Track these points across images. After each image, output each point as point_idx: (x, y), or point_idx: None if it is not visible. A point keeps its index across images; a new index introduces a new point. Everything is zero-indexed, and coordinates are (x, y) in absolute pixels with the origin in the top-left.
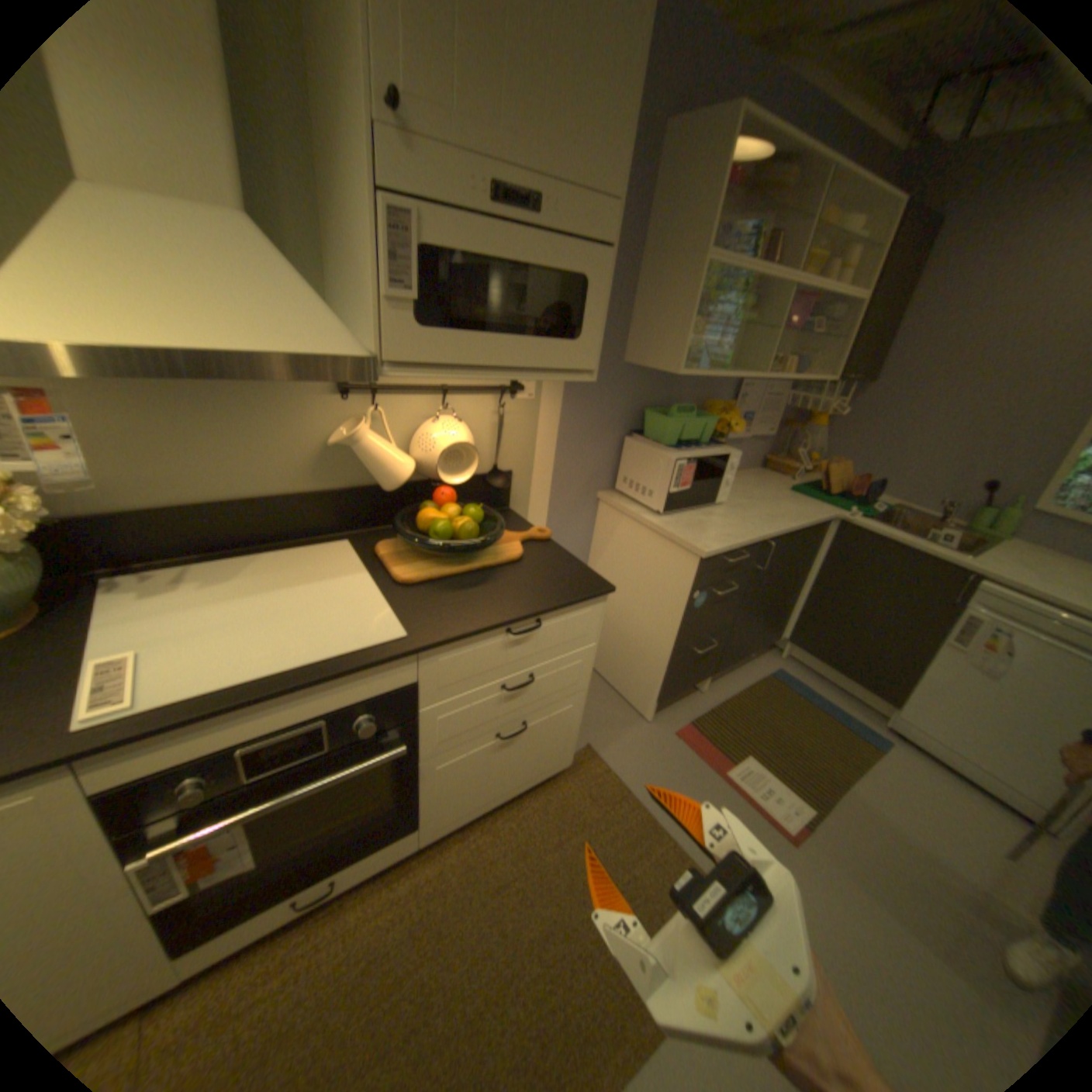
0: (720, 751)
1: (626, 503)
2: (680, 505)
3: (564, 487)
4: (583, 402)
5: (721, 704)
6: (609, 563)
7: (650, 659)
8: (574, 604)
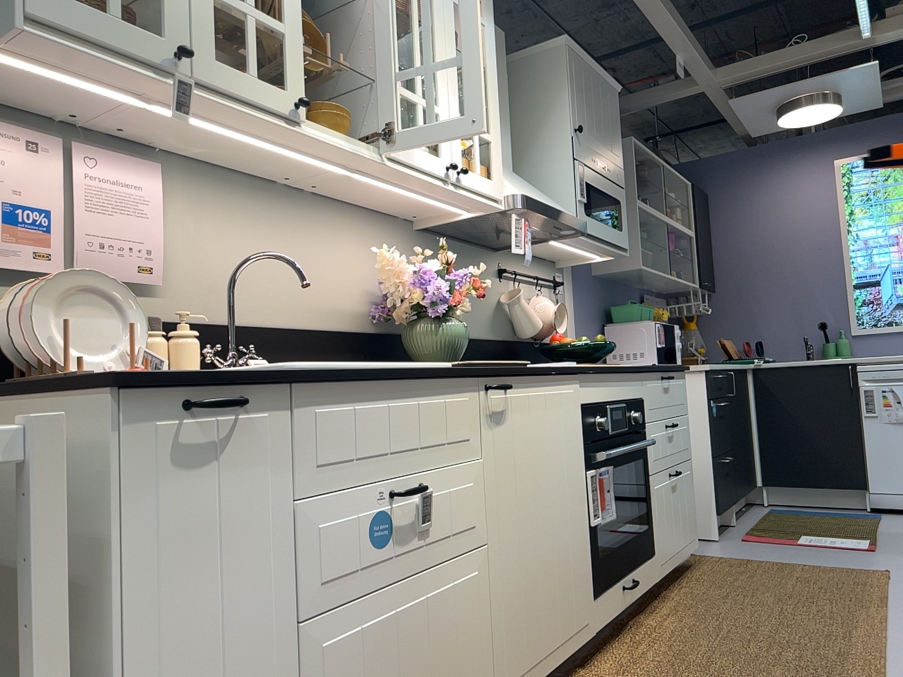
0: (781, 537)
1: None
2: (664, 360)
3: None
4: (583, 300)
5: (754, 525)
6: None
7: (697, 479)
8: (681, 370)
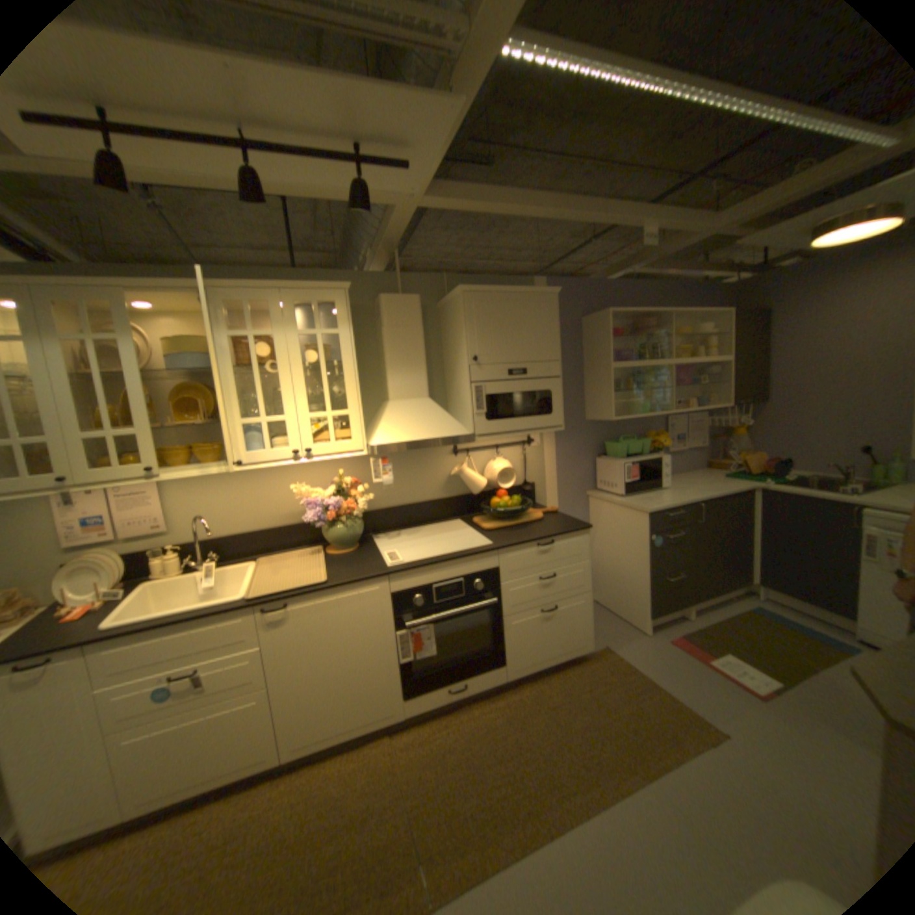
0: (706, 653)
1: (605, 494)
2: (637, 490)
3: (565, 490)
4: (567, 443)
5: (708, 628)
6: (602, 533)
7: (640, 590)
8: (571, 533)
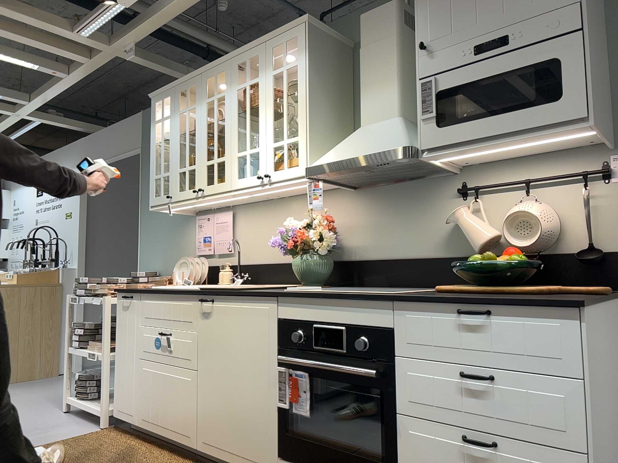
0: None
1: None
2: None
3: None
4: None
5: None
6: None
7: None
8: (525, 304)
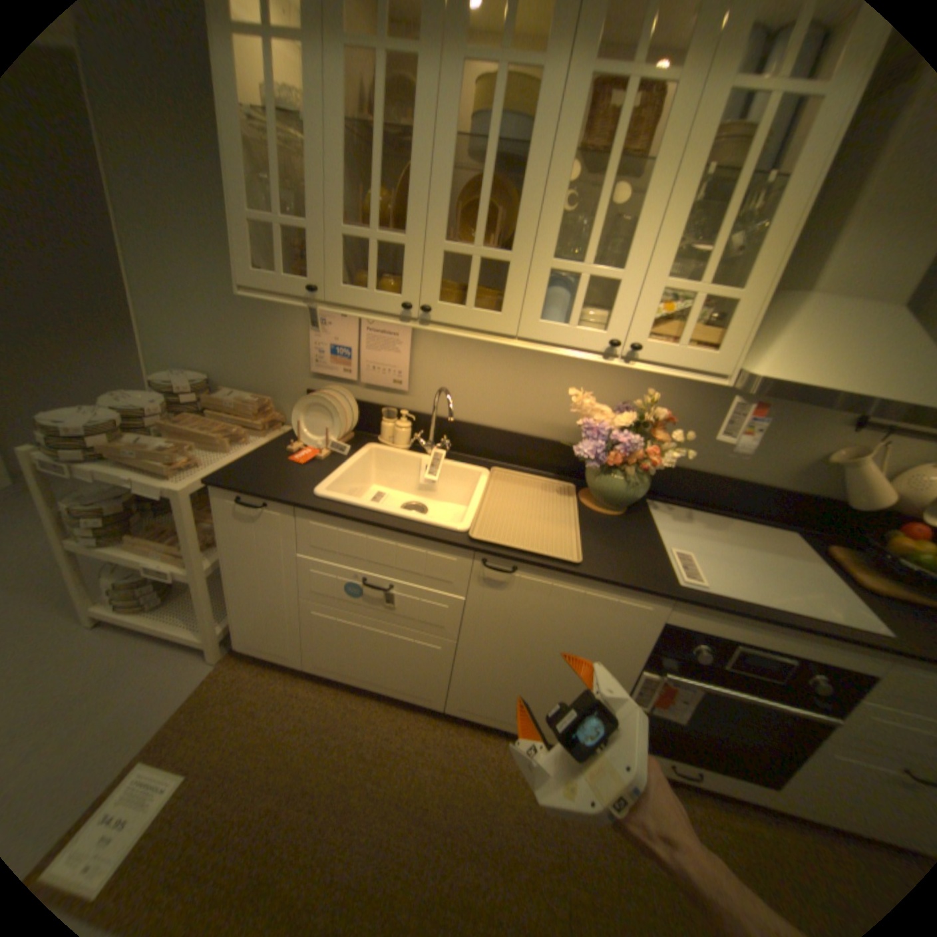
0: None
1: None
2: None
3: None
4: None
5: None
6: None
7: None
8: None
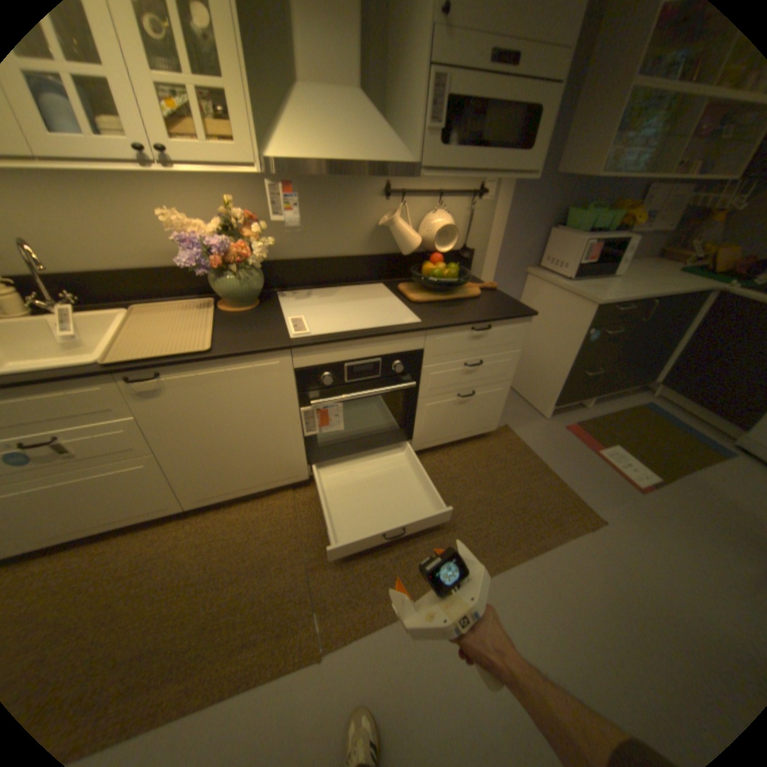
0: (597, 440)
1: (548, 274)
2: (588, 274)
3: (506, 262)
4: (525, 202)
5: (602, 416)
6: None
7: (553, 378)
8: (512, 319)
